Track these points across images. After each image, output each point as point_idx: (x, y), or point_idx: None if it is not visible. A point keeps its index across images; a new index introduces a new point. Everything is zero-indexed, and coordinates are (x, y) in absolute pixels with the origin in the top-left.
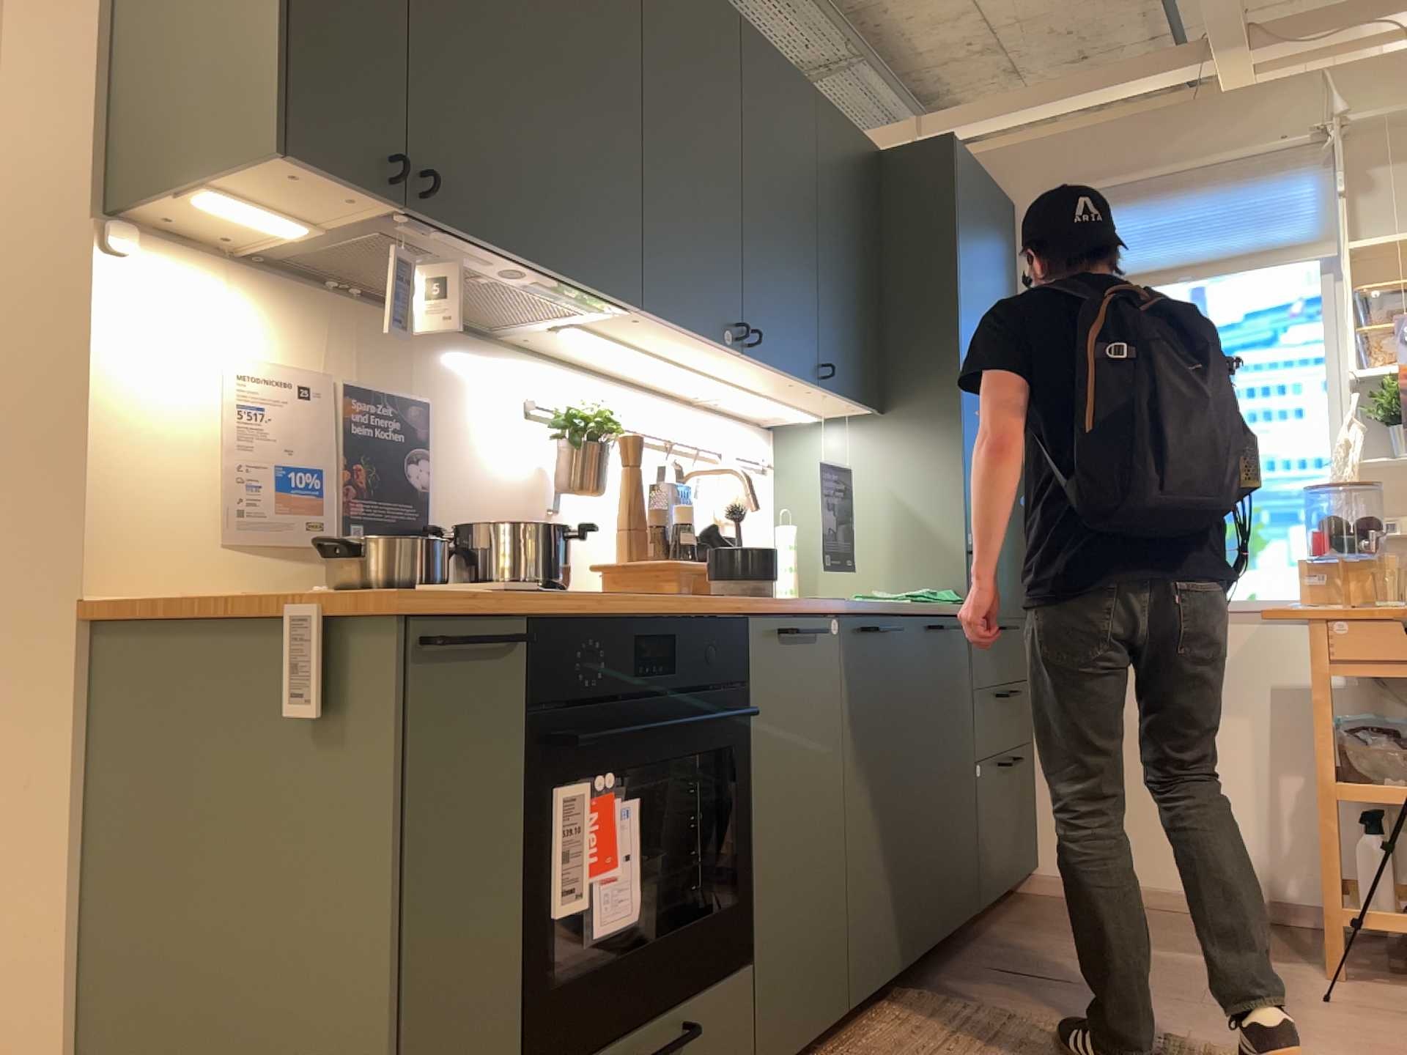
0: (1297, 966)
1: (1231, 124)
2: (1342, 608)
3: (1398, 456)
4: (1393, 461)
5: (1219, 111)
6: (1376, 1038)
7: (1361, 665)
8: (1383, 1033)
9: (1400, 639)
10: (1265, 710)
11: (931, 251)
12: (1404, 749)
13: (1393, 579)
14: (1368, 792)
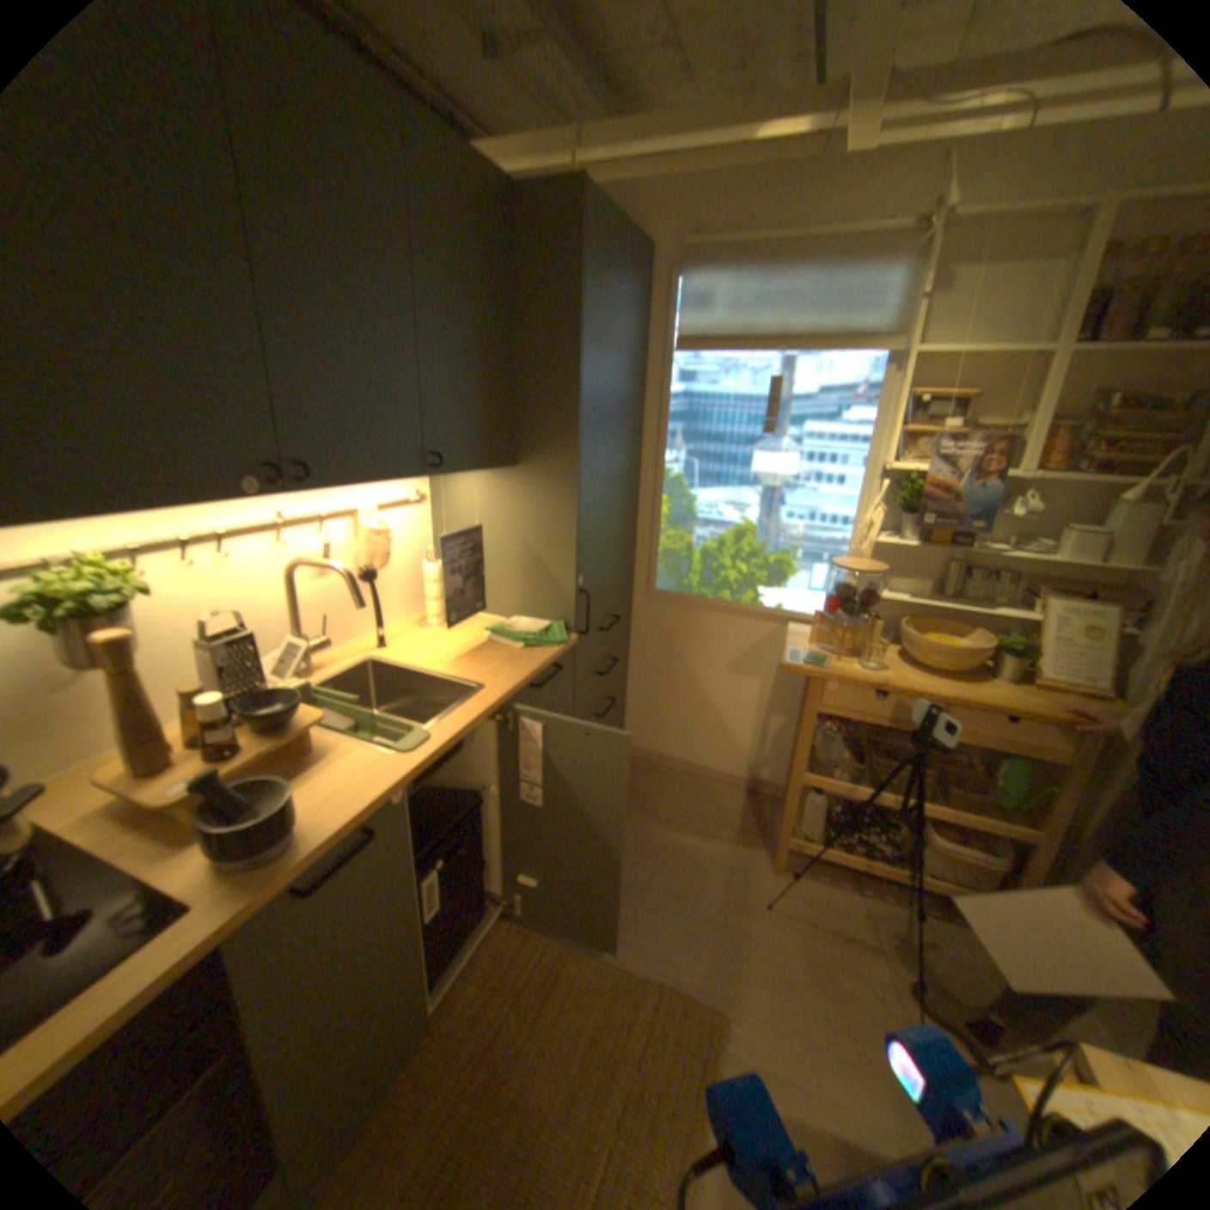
0: (757, 856)
1: (852, 189)
2: (837, 668)
3: (905, 536)
4: (900, 539)
5: (845, 172)
6: (791, 969)
7: (840, 711)
8: (796, 957)
9: (871, 703)
10: (772, 678)
11: (557, 312)
12: (852, 753)
13: (877, 645)
14: (823, 786)
